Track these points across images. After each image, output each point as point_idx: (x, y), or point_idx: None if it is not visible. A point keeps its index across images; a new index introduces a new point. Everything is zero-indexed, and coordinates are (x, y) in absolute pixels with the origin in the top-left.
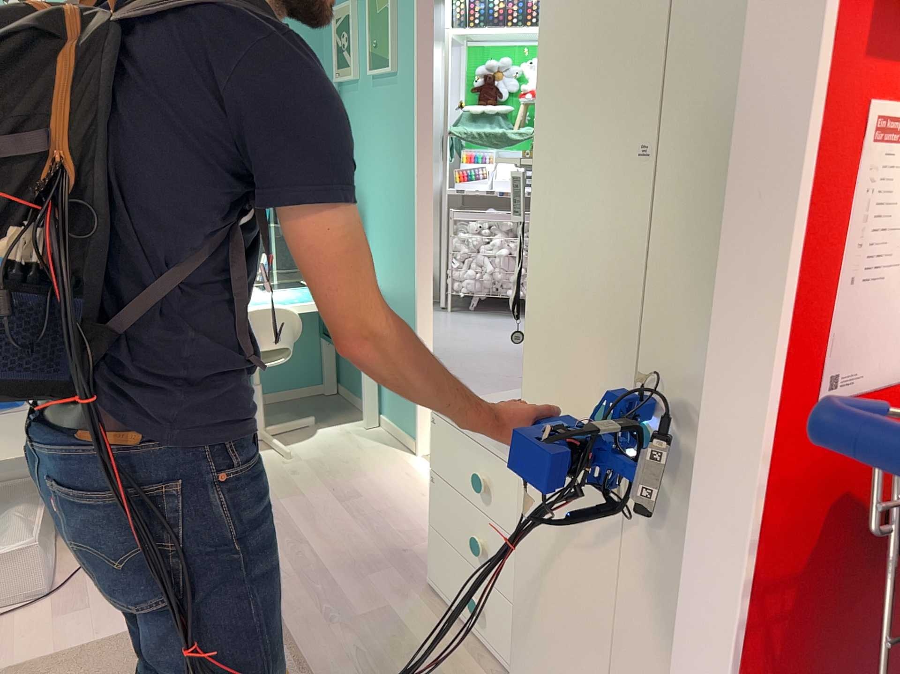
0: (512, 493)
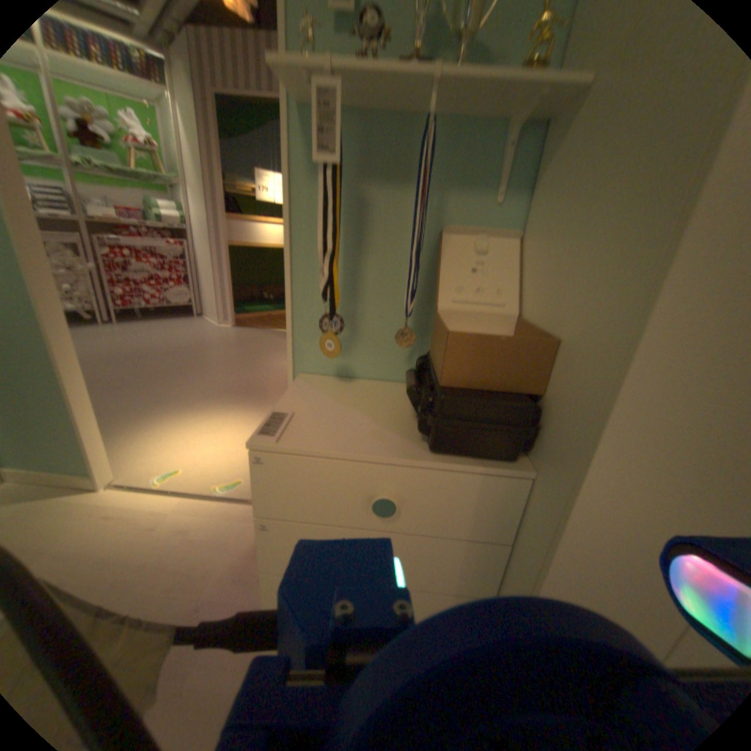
0: (443, 499)
